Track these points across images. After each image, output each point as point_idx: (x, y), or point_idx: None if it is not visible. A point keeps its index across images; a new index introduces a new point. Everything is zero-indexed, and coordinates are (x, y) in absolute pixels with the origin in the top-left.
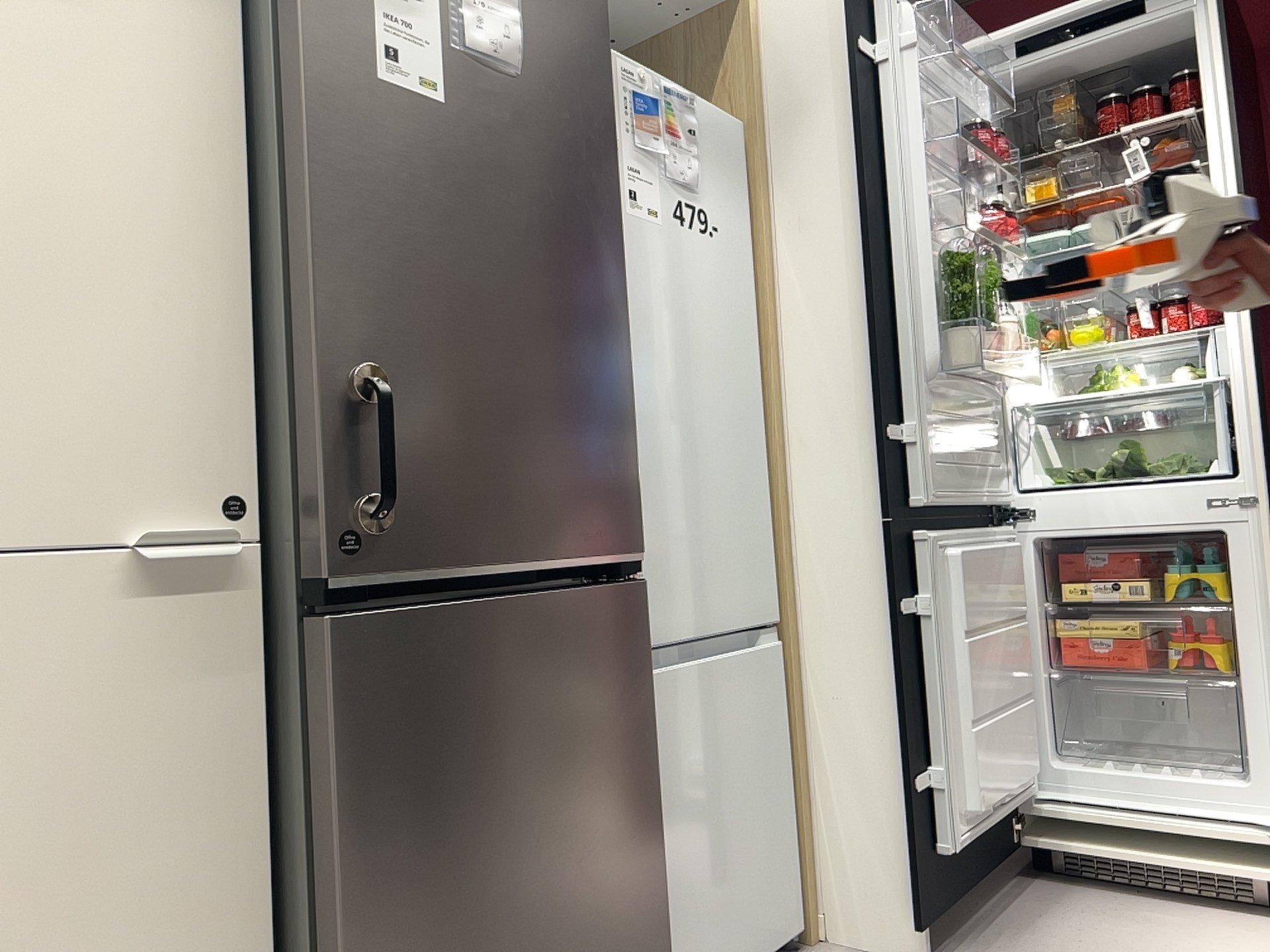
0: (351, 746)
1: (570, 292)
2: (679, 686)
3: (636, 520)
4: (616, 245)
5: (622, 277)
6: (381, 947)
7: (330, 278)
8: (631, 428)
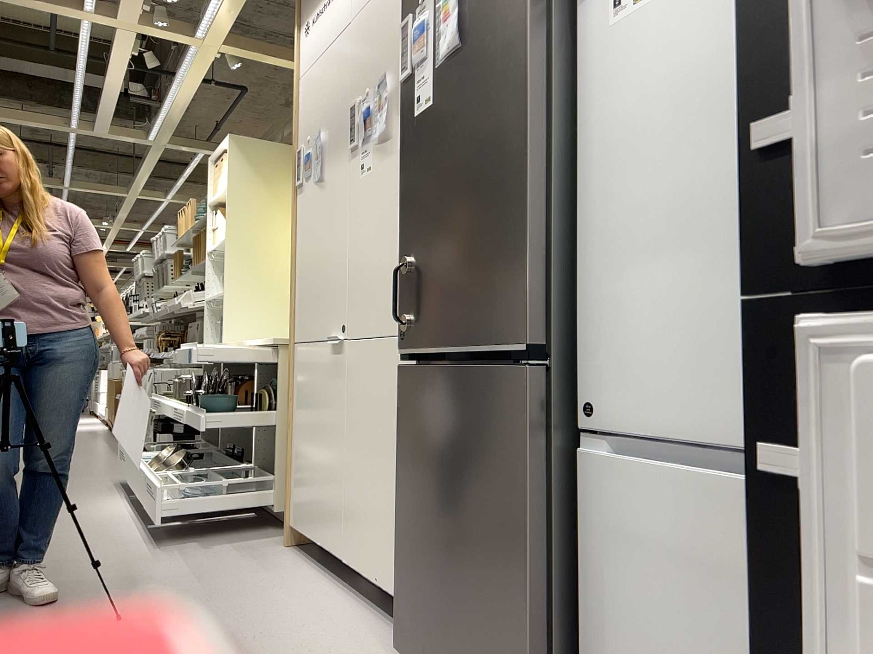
0: (401, 422)
1: (486, 165)
2: (640, 483)
3: (526, 320)
4: (523, 102)
5: (527, 124)
6: (404, 513)
7: (403, 221)
8: (526, 246)
